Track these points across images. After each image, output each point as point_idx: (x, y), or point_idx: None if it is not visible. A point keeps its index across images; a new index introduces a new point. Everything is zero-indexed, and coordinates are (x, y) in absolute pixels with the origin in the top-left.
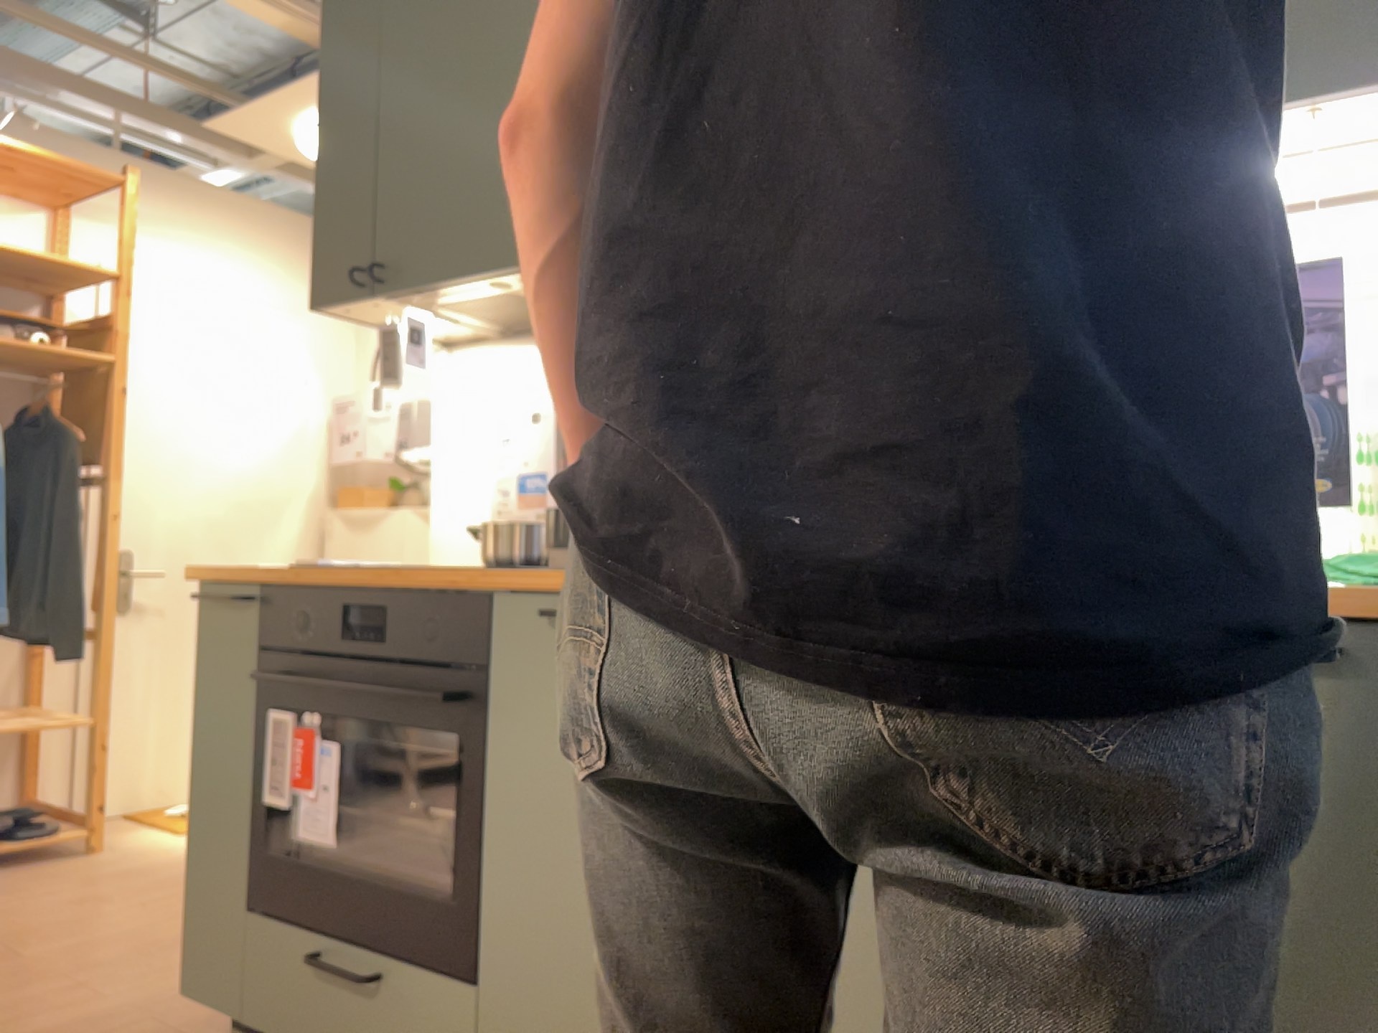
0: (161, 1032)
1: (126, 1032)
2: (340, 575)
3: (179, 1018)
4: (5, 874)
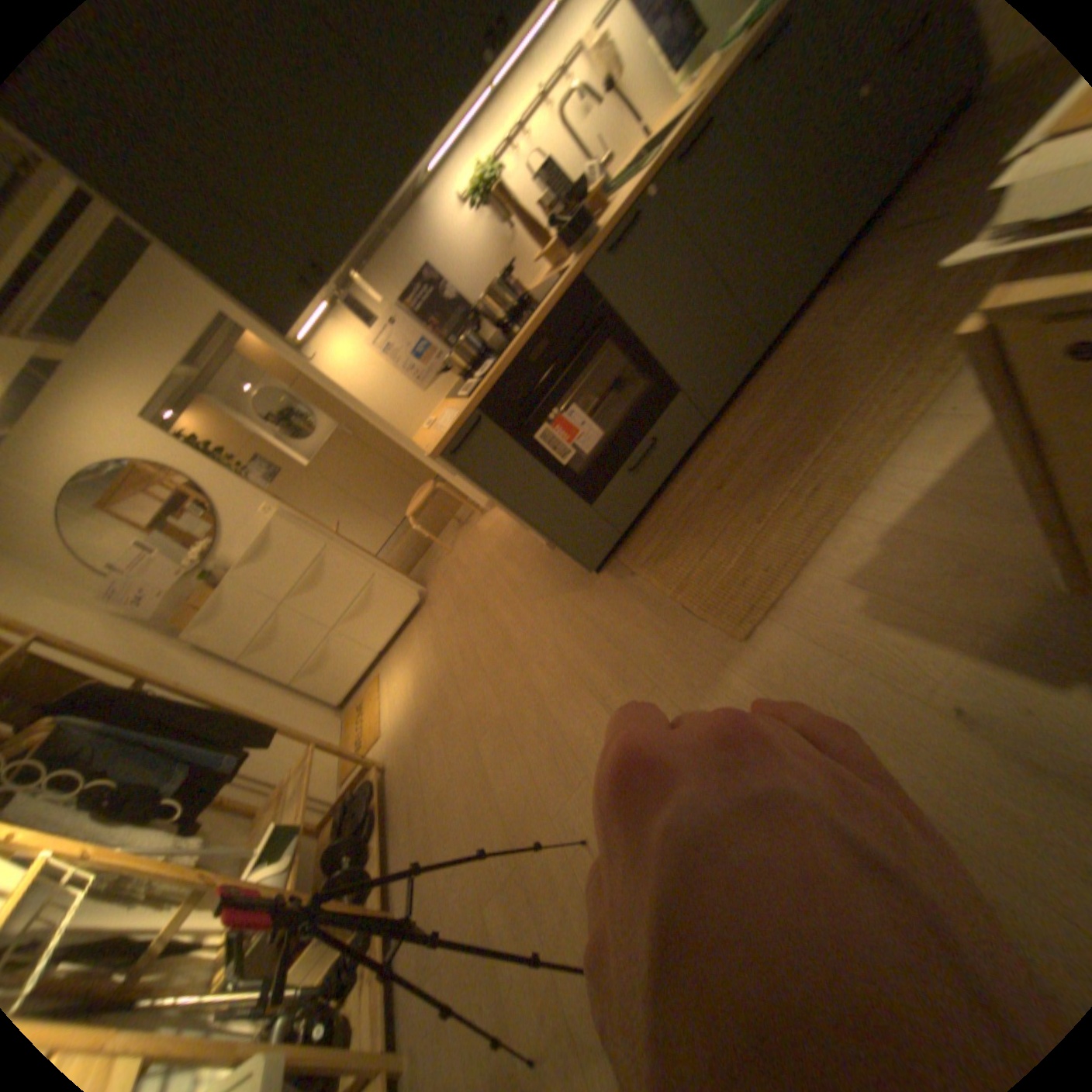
0: (589, 597)
1: (584, 612)
2: (506, 355)
3: (578, 599)
4: (389, 797)
